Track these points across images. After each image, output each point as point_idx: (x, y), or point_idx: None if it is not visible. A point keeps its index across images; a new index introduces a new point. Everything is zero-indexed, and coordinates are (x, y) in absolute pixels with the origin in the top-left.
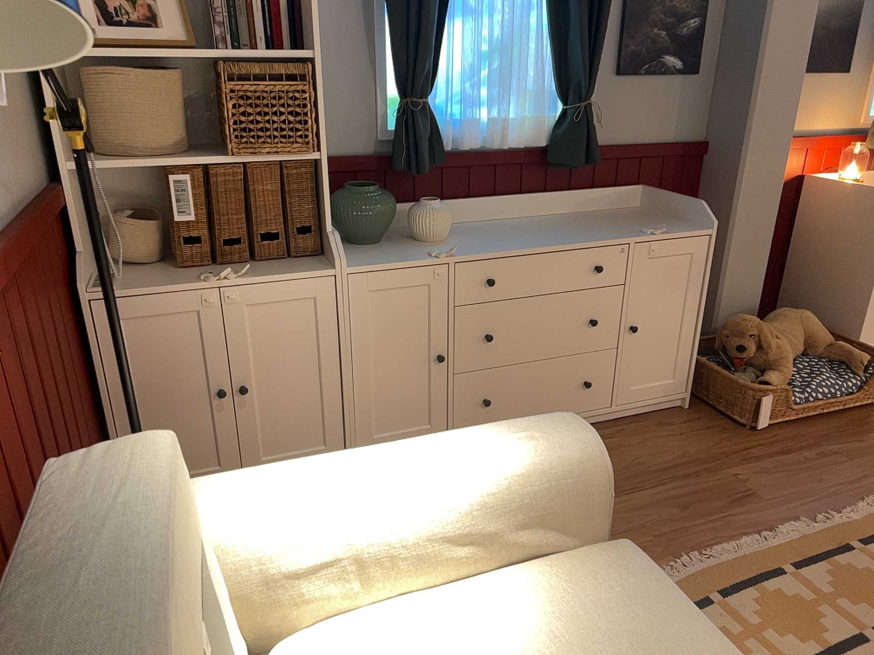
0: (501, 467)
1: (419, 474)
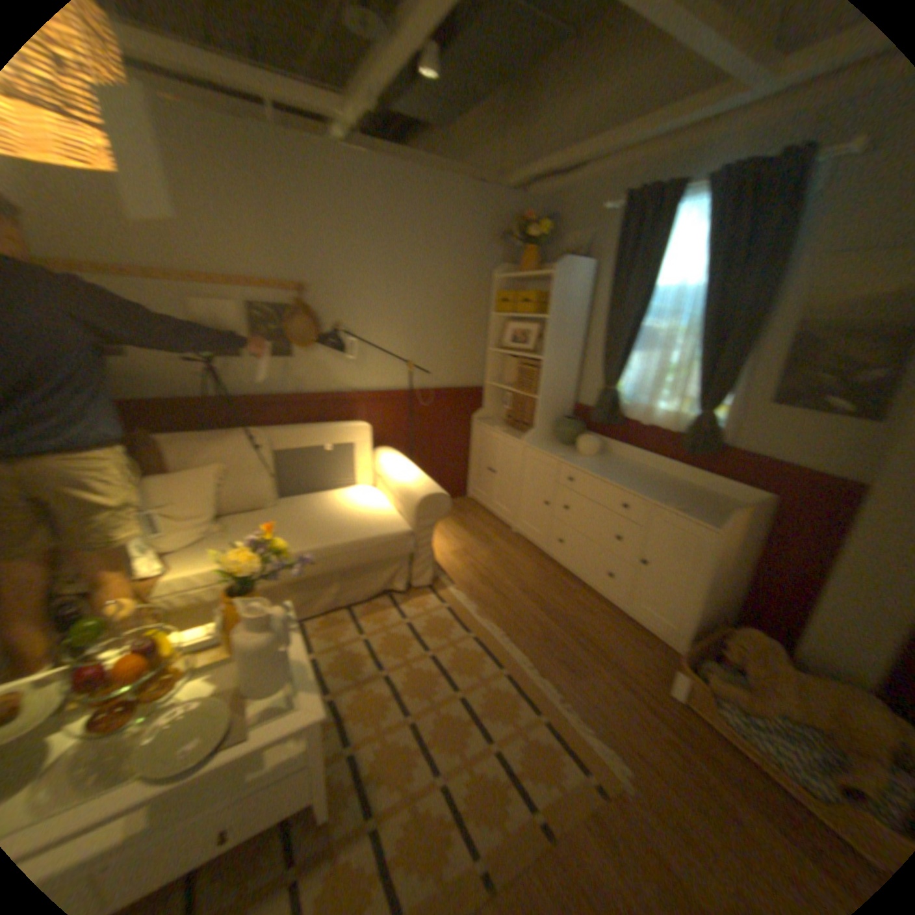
0: (409, 484)
1: (403, 473)
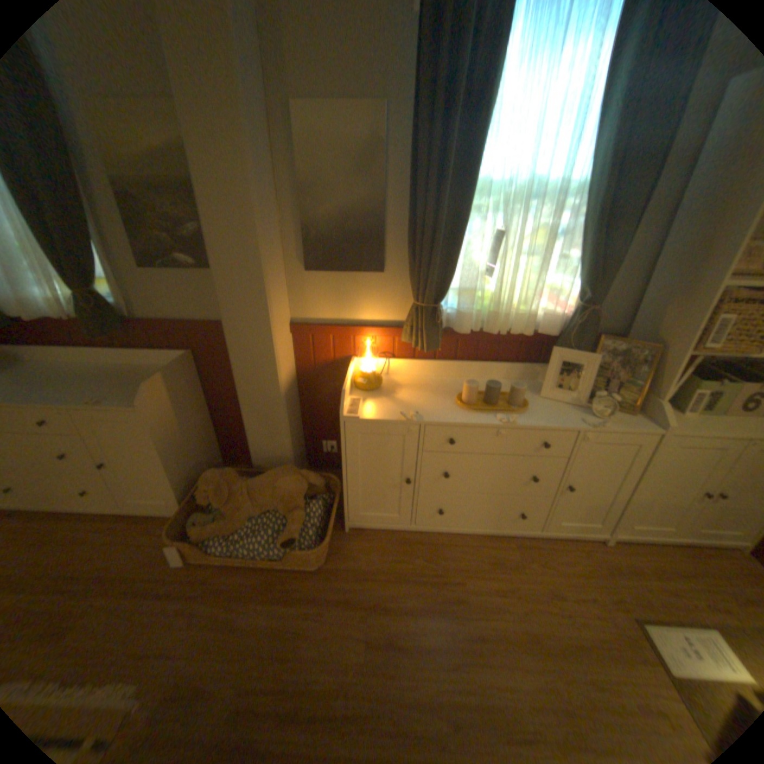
0: None
1: None
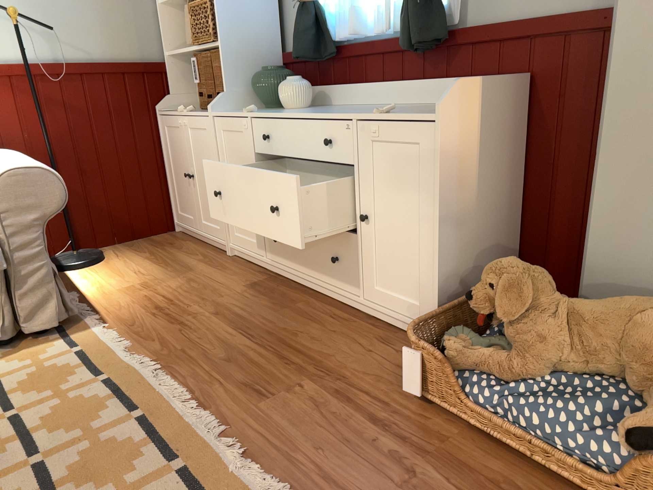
0: None
1: None
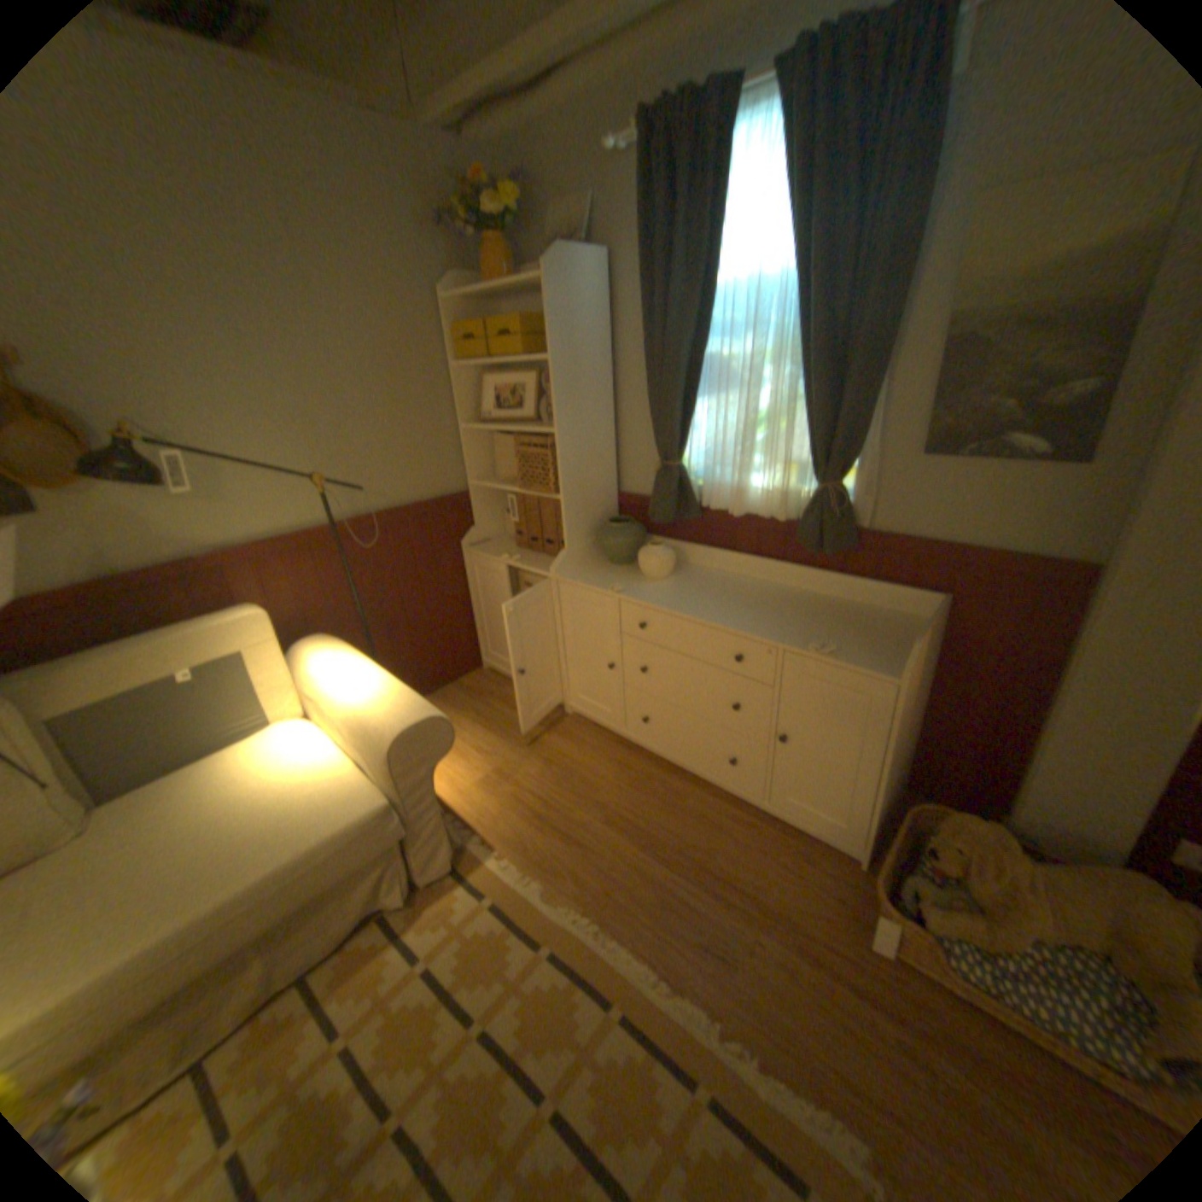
0: (363, 711)
1: (348, 689)
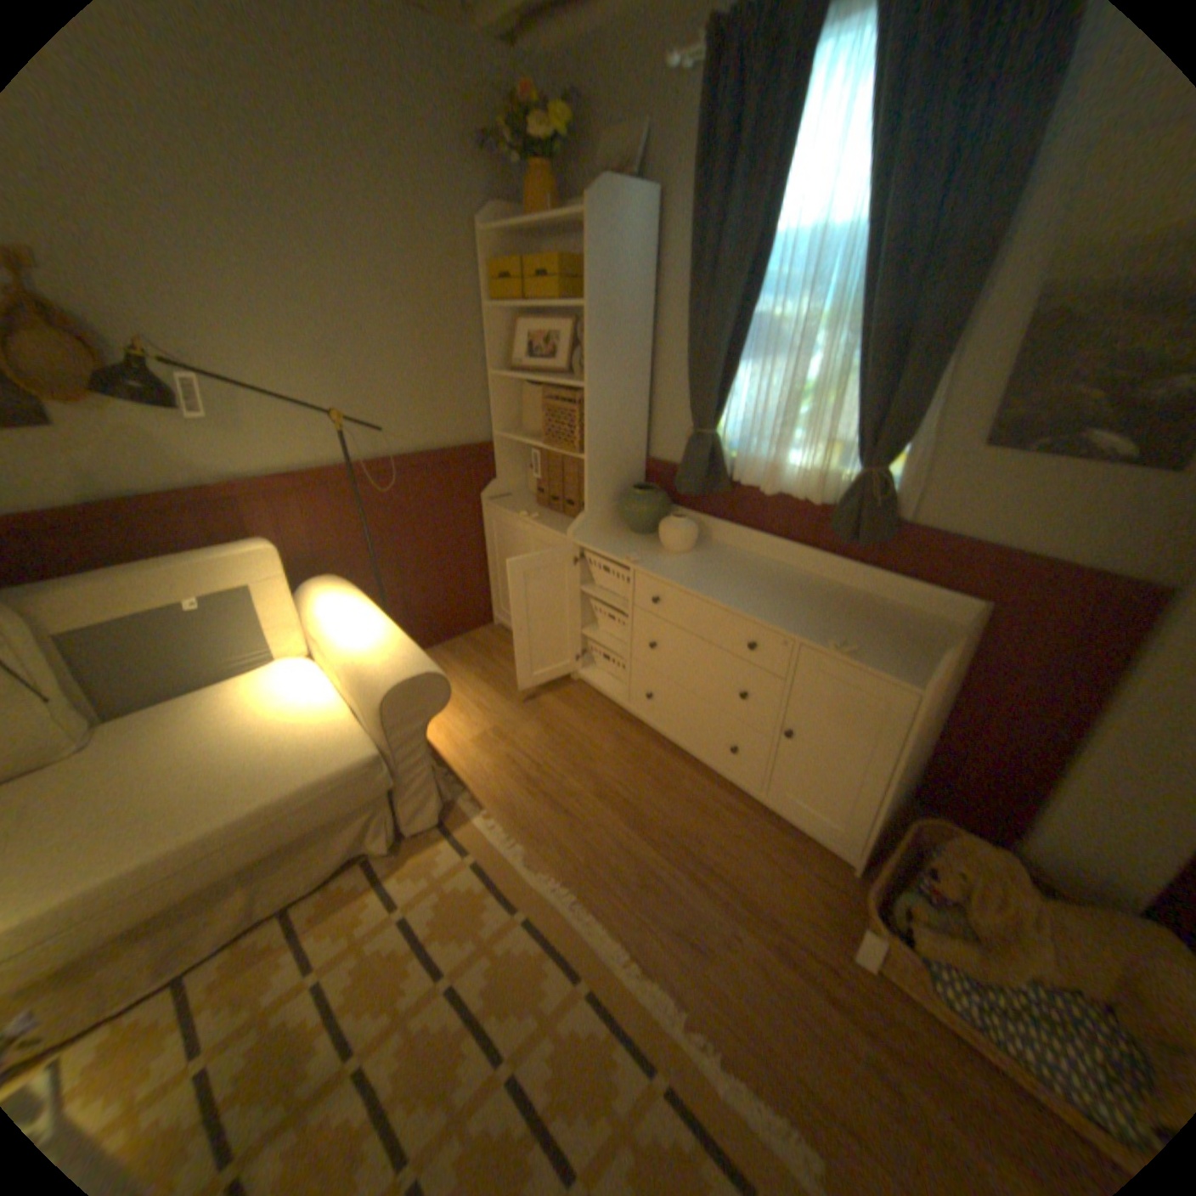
0: (361, 659)
1: (350, 635)
